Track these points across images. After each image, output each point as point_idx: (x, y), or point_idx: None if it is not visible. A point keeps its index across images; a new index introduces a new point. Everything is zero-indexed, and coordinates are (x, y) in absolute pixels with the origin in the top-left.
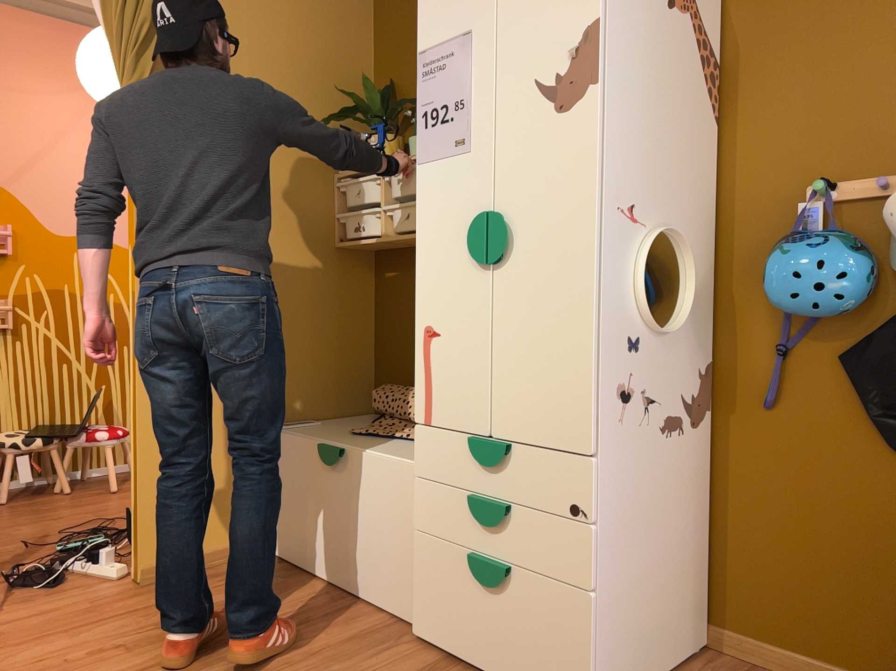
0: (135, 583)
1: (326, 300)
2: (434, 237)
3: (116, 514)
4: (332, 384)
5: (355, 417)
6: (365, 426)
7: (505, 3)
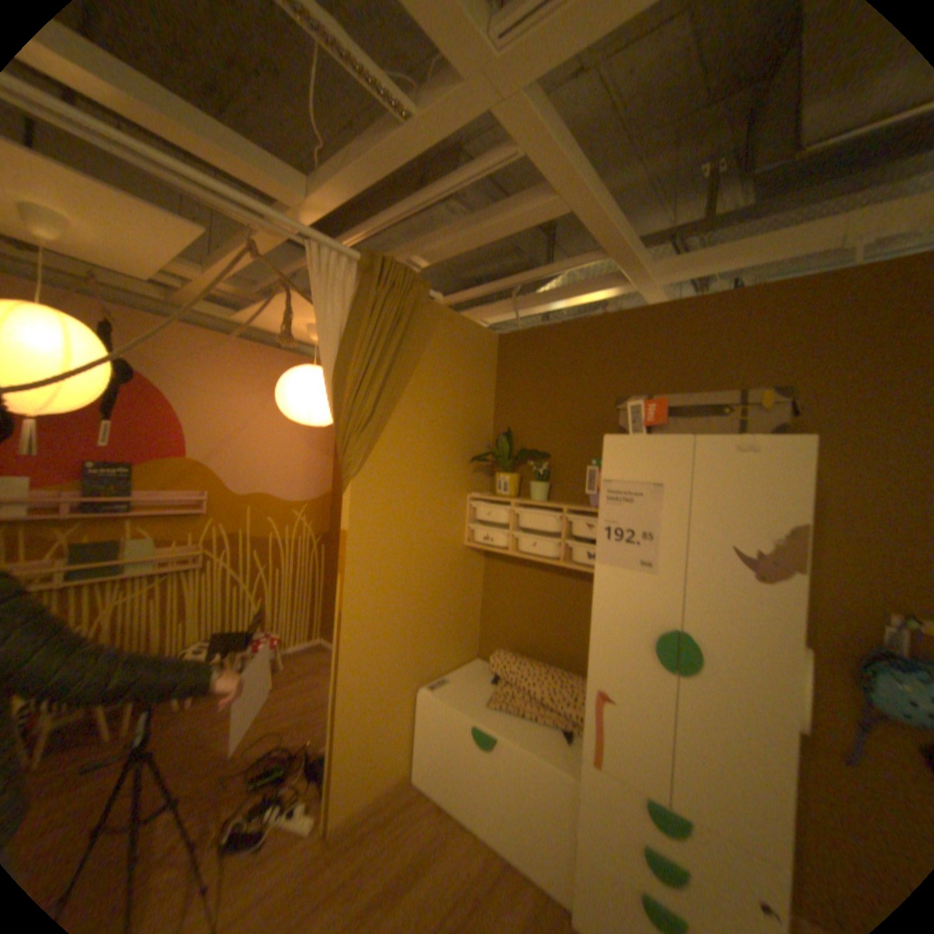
0: (326, 841)
1: (457, 585)
2: (613, 625)
3: (281, 726)
4: (457, 643)
5: (471, 667)
6: (487, 685)
7: (701, 476)
